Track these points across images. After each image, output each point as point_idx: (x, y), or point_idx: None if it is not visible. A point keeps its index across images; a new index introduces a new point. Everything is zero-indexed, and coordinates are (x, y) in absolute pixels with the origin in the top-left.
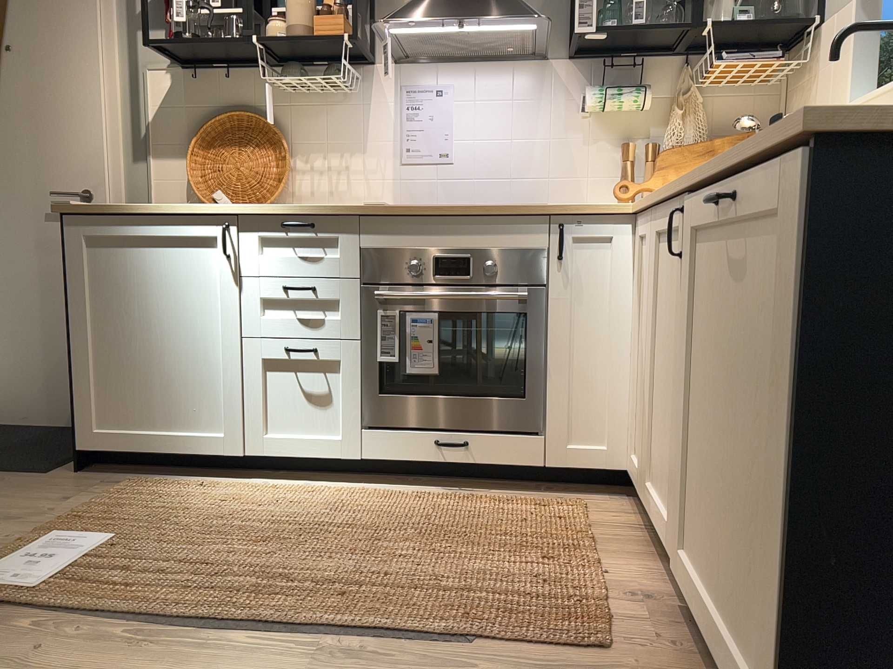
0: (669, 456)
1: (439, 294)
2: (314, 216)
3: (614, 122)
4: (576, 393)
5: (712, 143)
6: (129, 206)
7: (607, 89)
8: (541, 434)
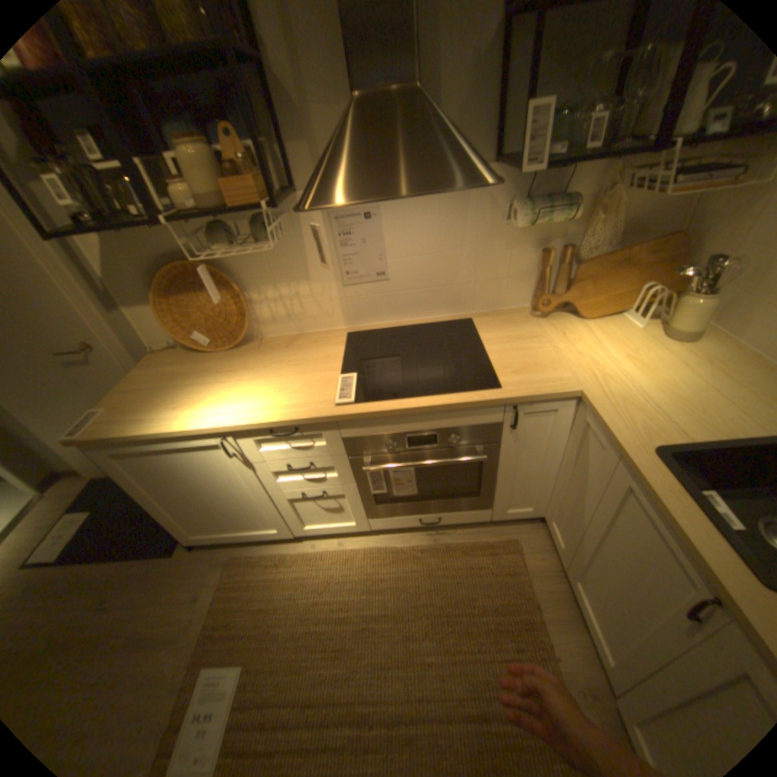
0: (607, 616)
1: (414, 467)
2: (296, 423)
3: (537, 225)
4: (513, 489)
5: (631, 248)
6: (130, 435)
7: (540, 206)
8: (485, 502)
